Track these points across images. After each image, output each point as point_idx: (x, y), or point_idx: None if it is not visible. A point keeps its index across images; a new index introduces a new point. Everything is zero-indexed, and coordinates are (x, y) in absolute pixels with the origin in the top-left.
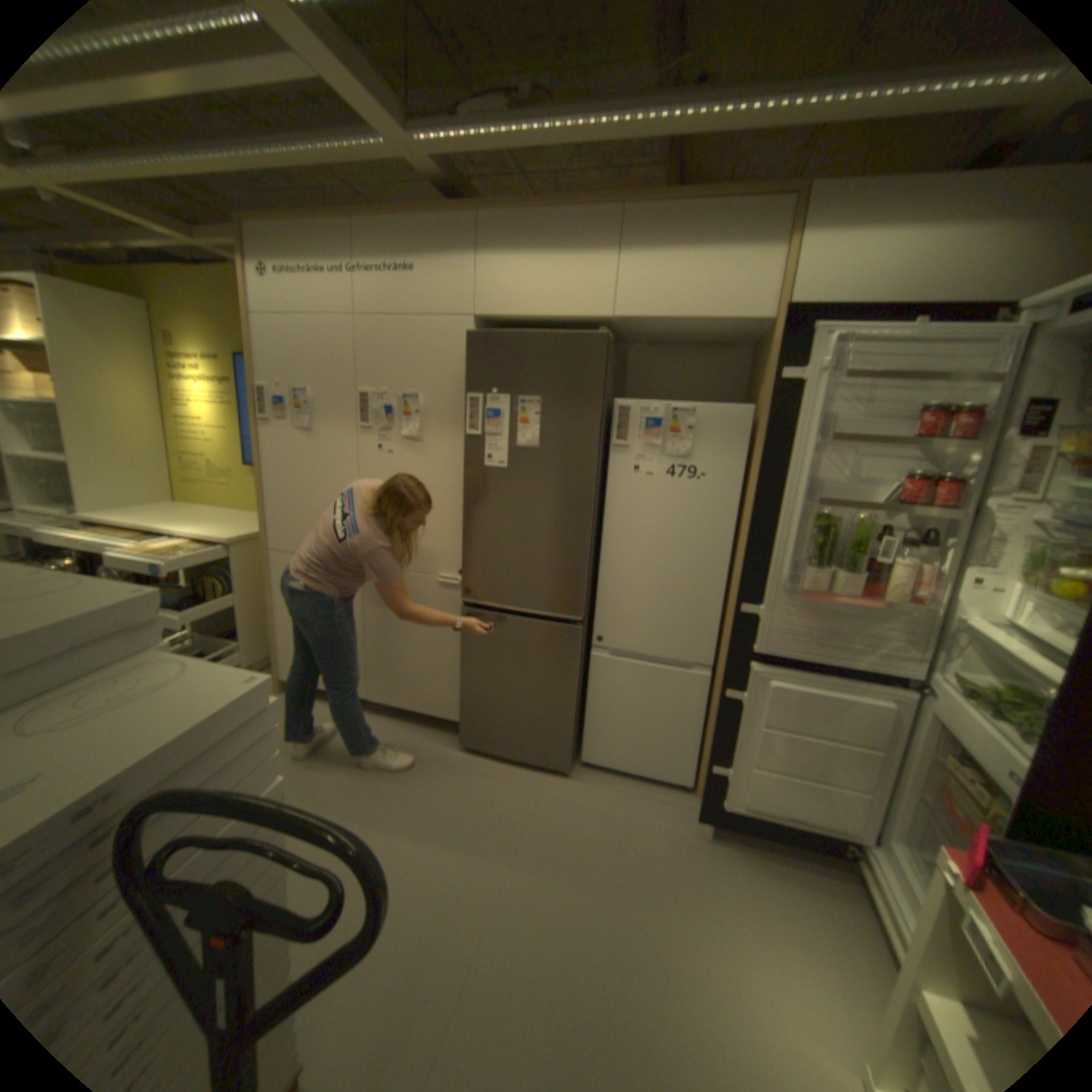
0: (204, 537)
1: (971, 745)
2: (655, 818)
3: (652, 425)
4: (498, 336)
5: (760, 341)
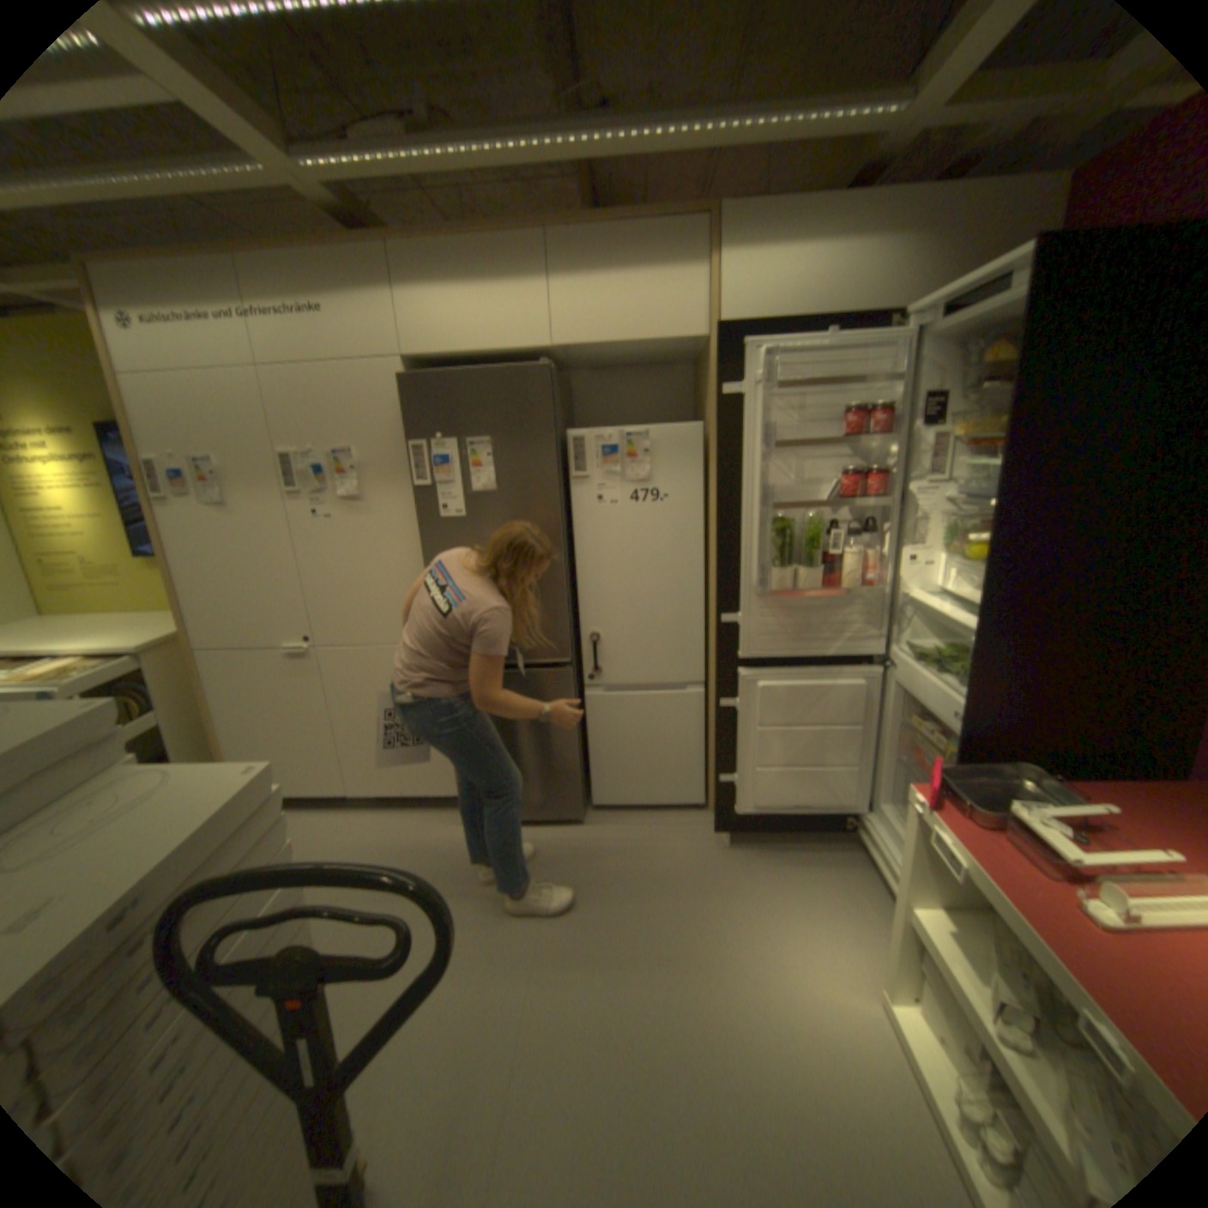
0: (102, 649)
1: (925, 700)
2: (674, 840)
3: (609, 453)
4: (433, 377)
5: (698, 358)
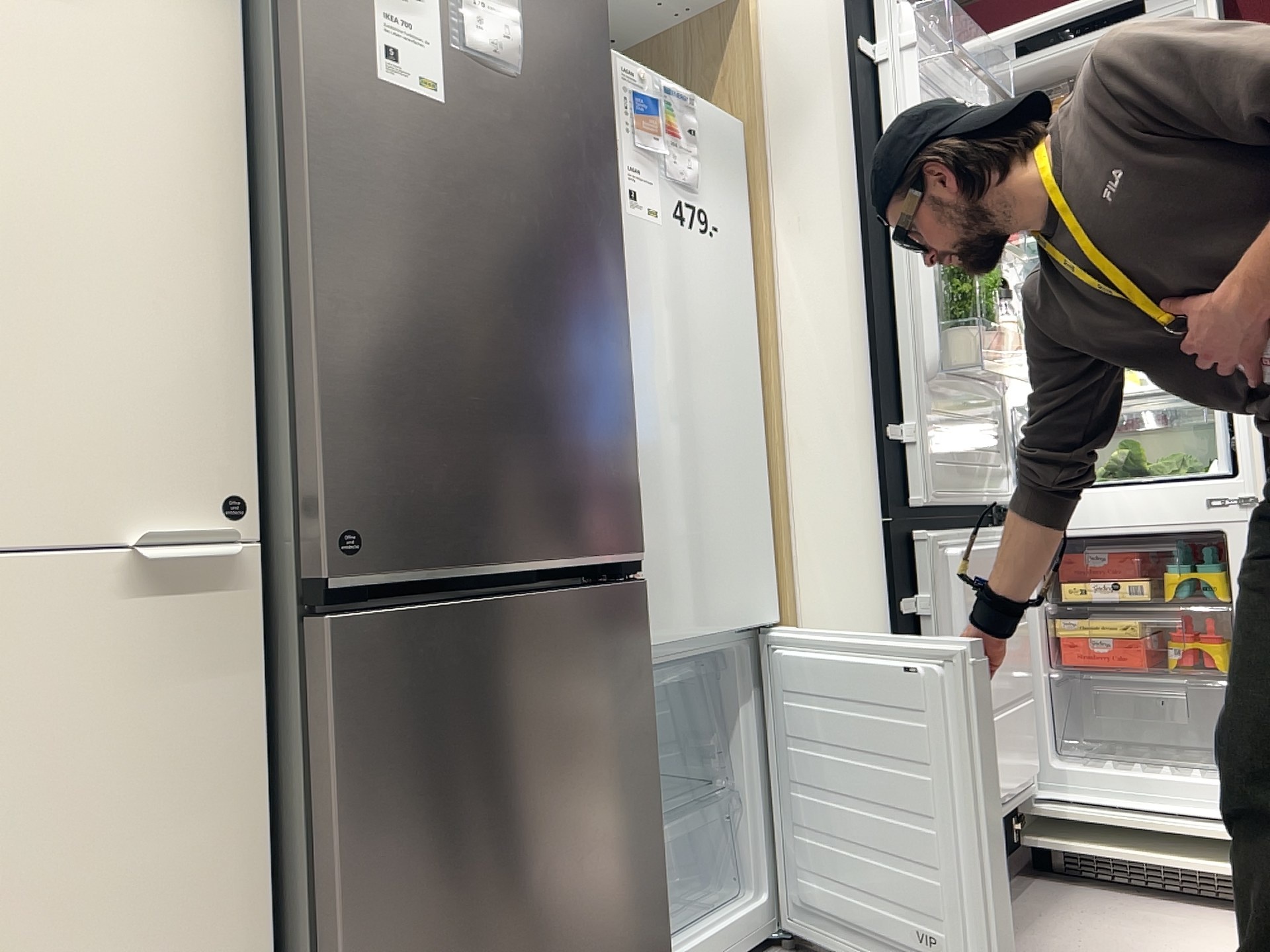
0: None
1: (1129, 519)
2: None
3: (645, 109)
4: None
5: None
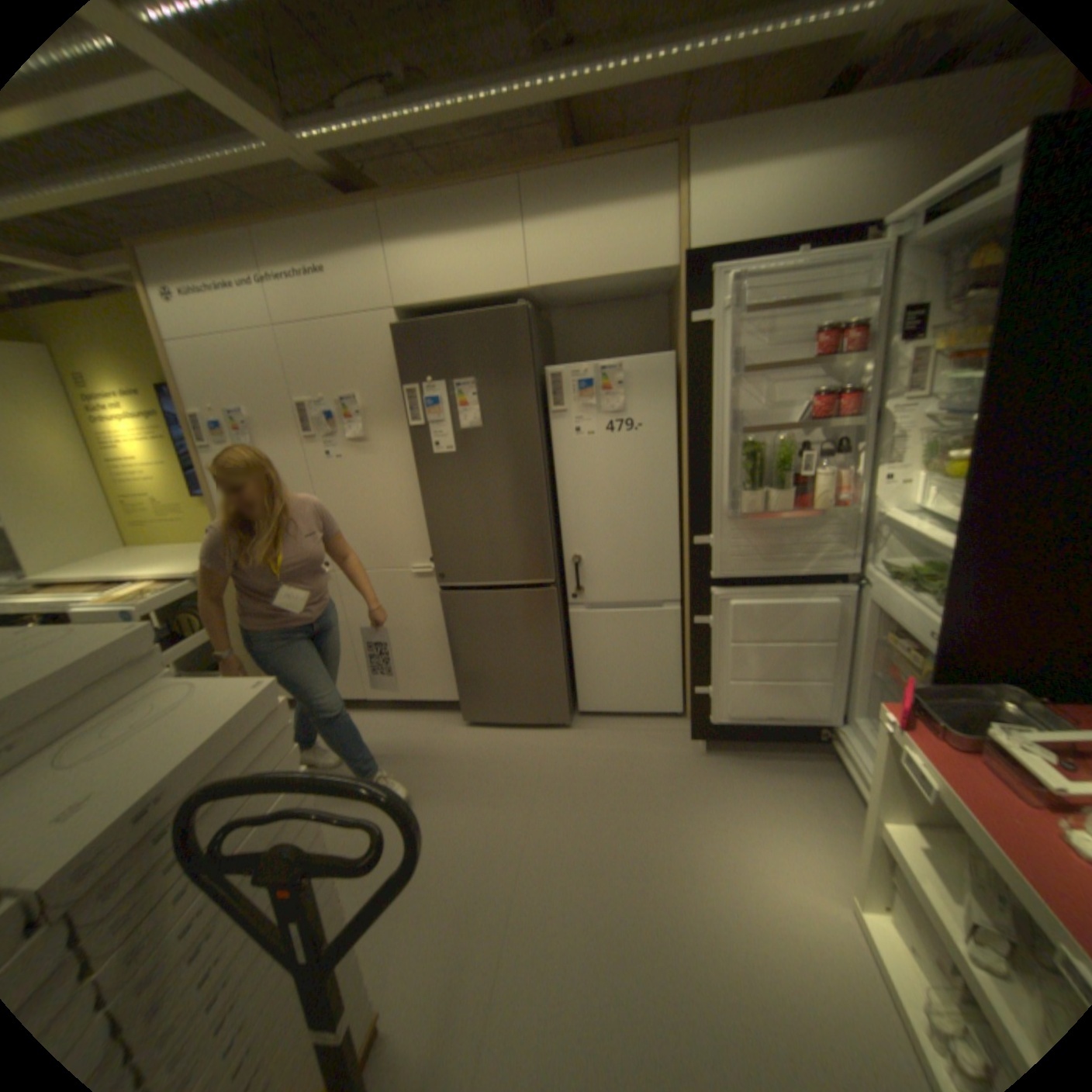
0: (166, 575)
1: (900, 618)
2: (652, 745)
3: (584, 387)
4: (421, 325)
5: (671, 289)
